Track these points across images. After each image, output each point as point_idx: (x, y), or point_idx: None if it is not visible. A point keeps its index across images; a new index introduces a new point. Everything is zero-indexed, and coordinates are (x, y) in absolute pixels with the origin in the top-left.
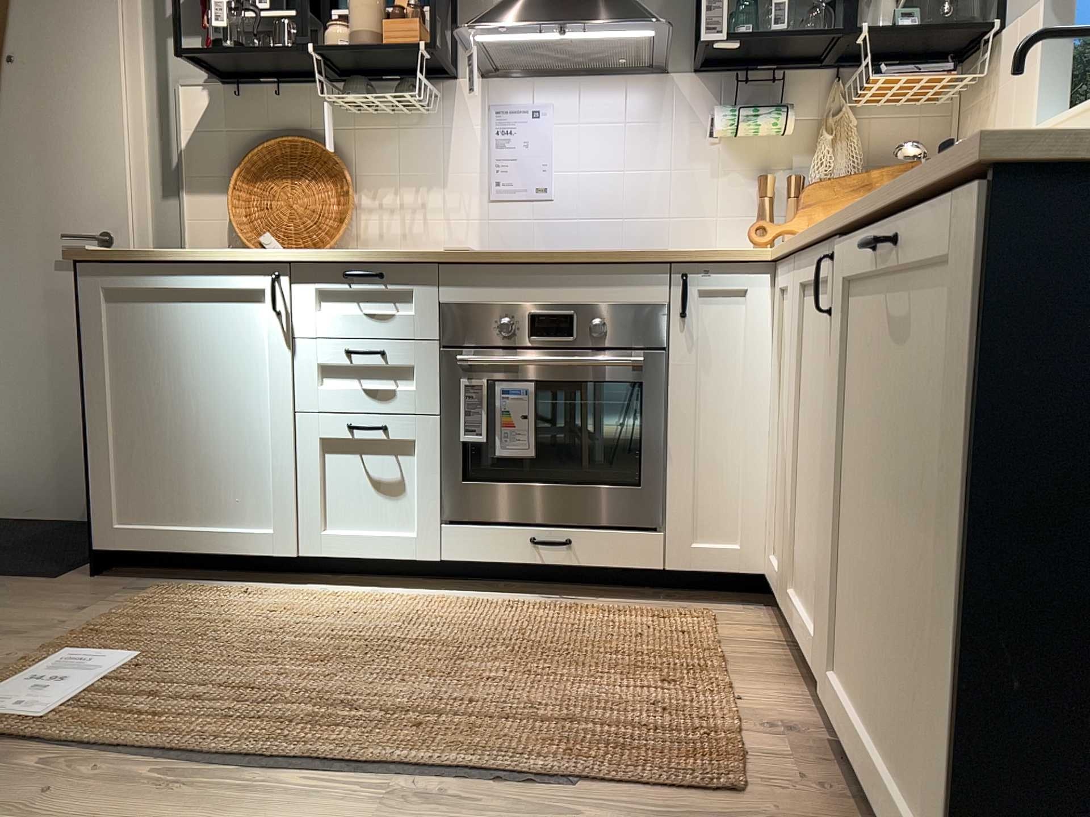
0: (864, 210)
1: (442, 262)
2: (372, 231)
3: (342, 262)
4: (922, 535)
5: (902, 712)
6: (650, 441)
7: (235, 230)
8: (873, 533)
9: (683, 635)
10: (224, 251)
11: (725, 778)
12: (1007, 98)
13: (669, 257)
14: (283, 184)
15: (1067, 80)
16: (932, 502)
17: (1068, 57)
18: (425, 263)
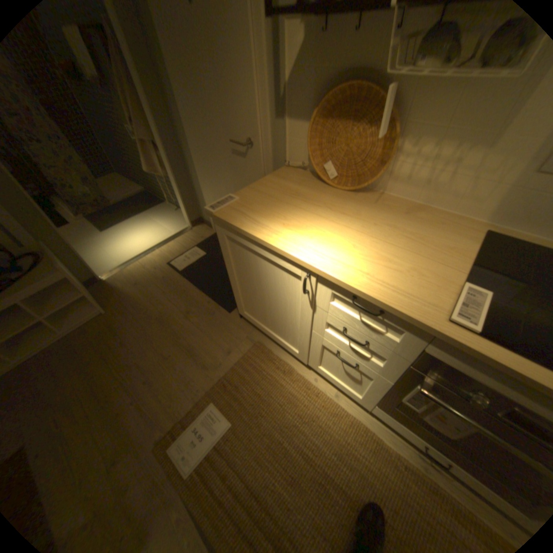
0: None
1: (445, 337)
2: (406, 169)
3: (354, 290)
4: None
5: None
6: None
7: (310, 156)
8: None
9: None
10: (279, 245)
11: None
12: None
13: None
14: (347, 122)
15: None
16: None
17: None
18: (426, 328)
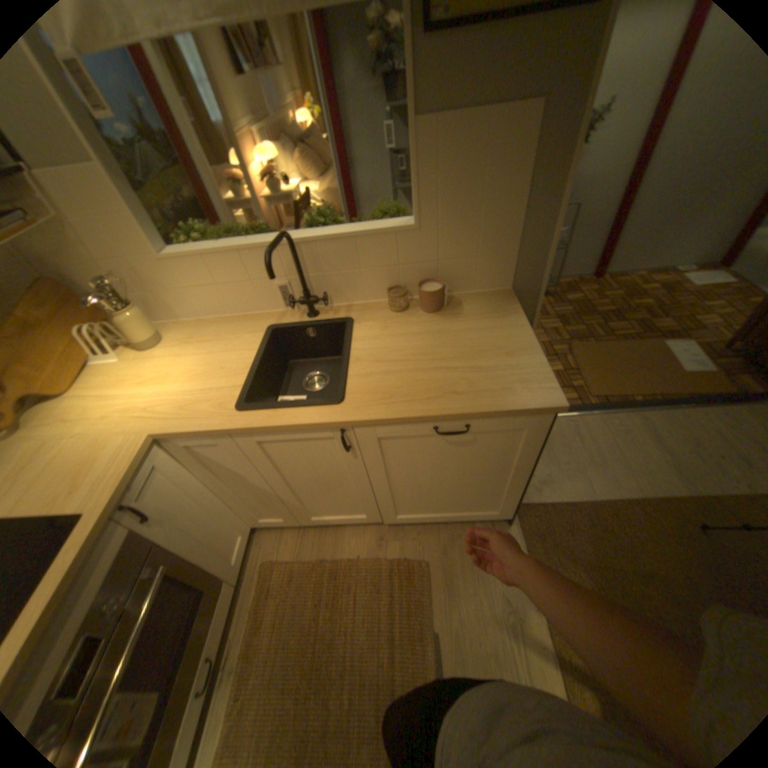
0: (393, 418)
1: None
2: None
3: None
4: (471, 479)
5: (458, 507)
6: (184, 580)
7: None
8: (419, 488)
9: (289, 584)
10: None
11: (419, 573)
12: (96, 228)
13: (103, 517)
14: None
15: (149, 216)
16: (479, 473)
17: (140, 202)
18: None
